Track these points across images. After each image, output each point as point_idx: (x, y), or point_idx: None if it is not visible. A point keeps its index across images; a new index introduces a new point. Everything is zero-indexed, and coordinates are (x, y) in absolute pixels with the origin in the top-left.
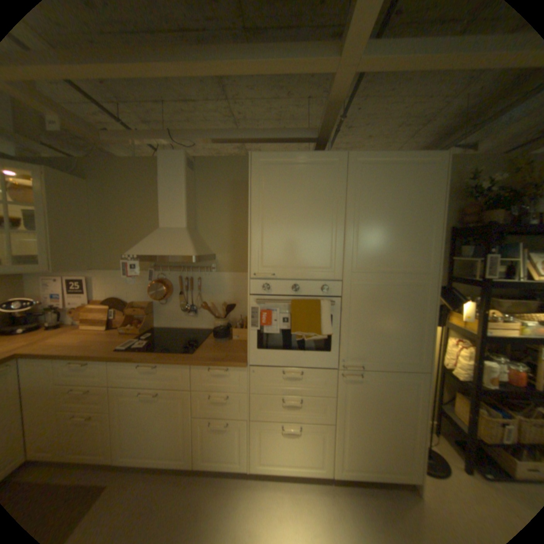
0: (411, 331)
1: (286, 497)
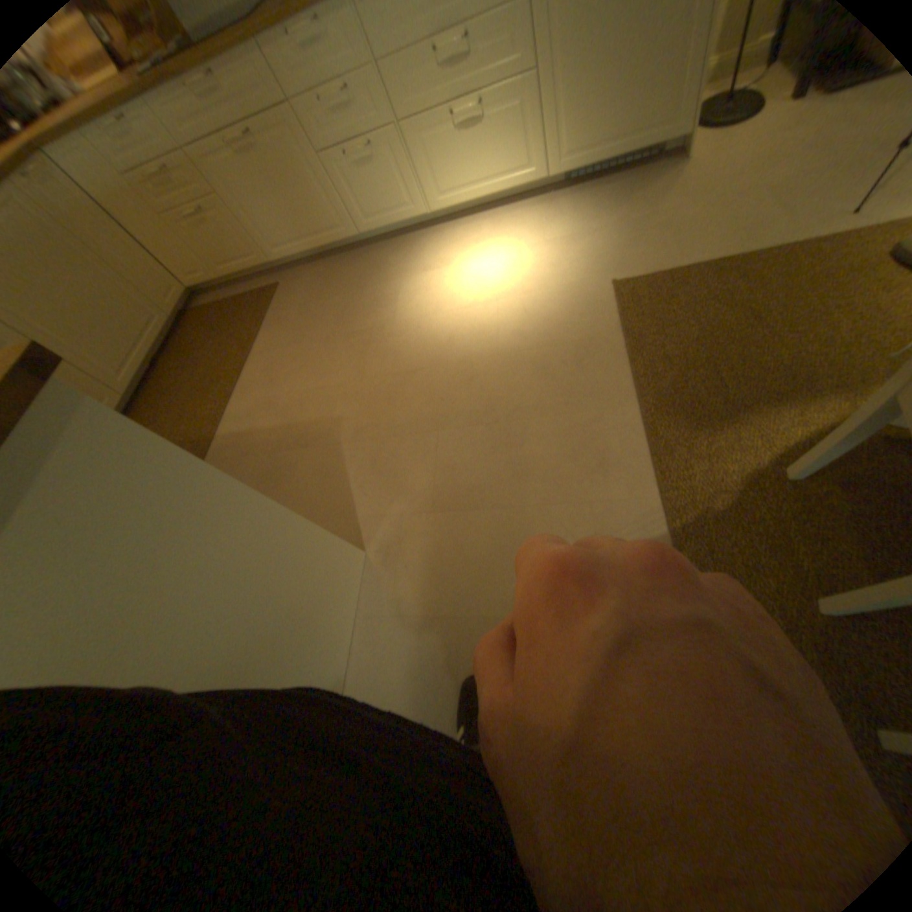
0: None
1: (485, 222)
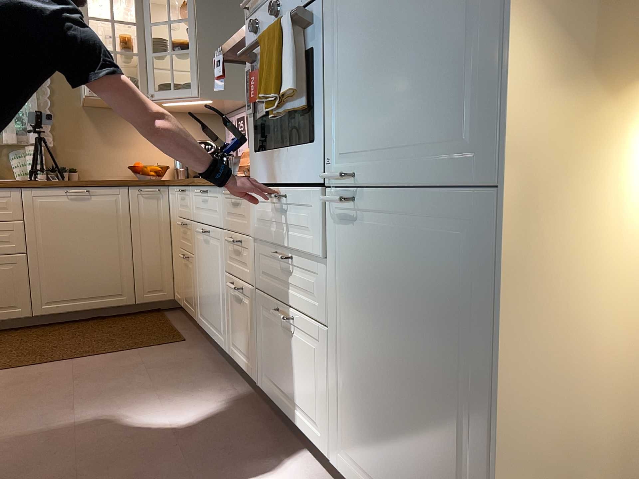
0: (450, 29)
1: (271, 449)
